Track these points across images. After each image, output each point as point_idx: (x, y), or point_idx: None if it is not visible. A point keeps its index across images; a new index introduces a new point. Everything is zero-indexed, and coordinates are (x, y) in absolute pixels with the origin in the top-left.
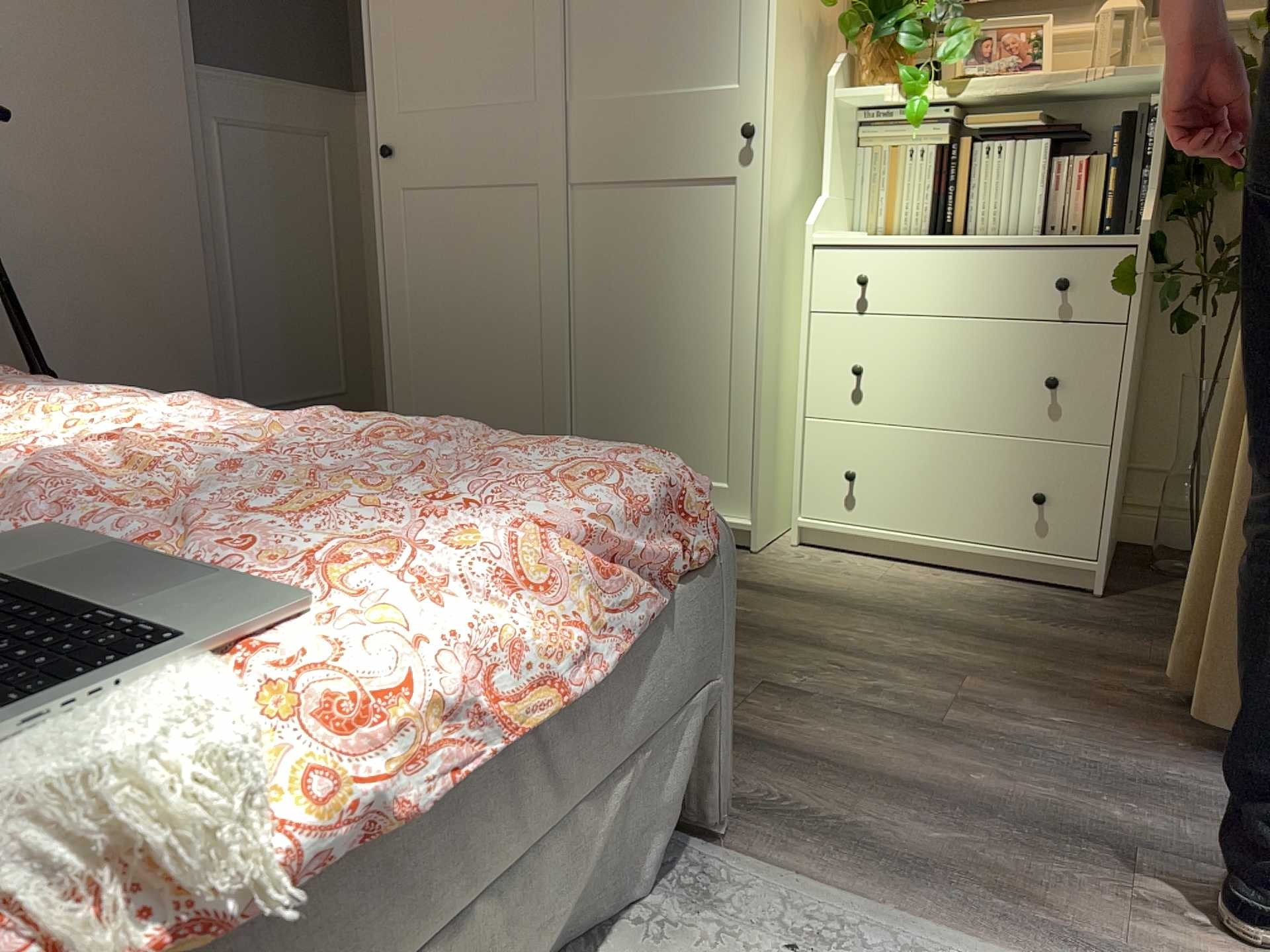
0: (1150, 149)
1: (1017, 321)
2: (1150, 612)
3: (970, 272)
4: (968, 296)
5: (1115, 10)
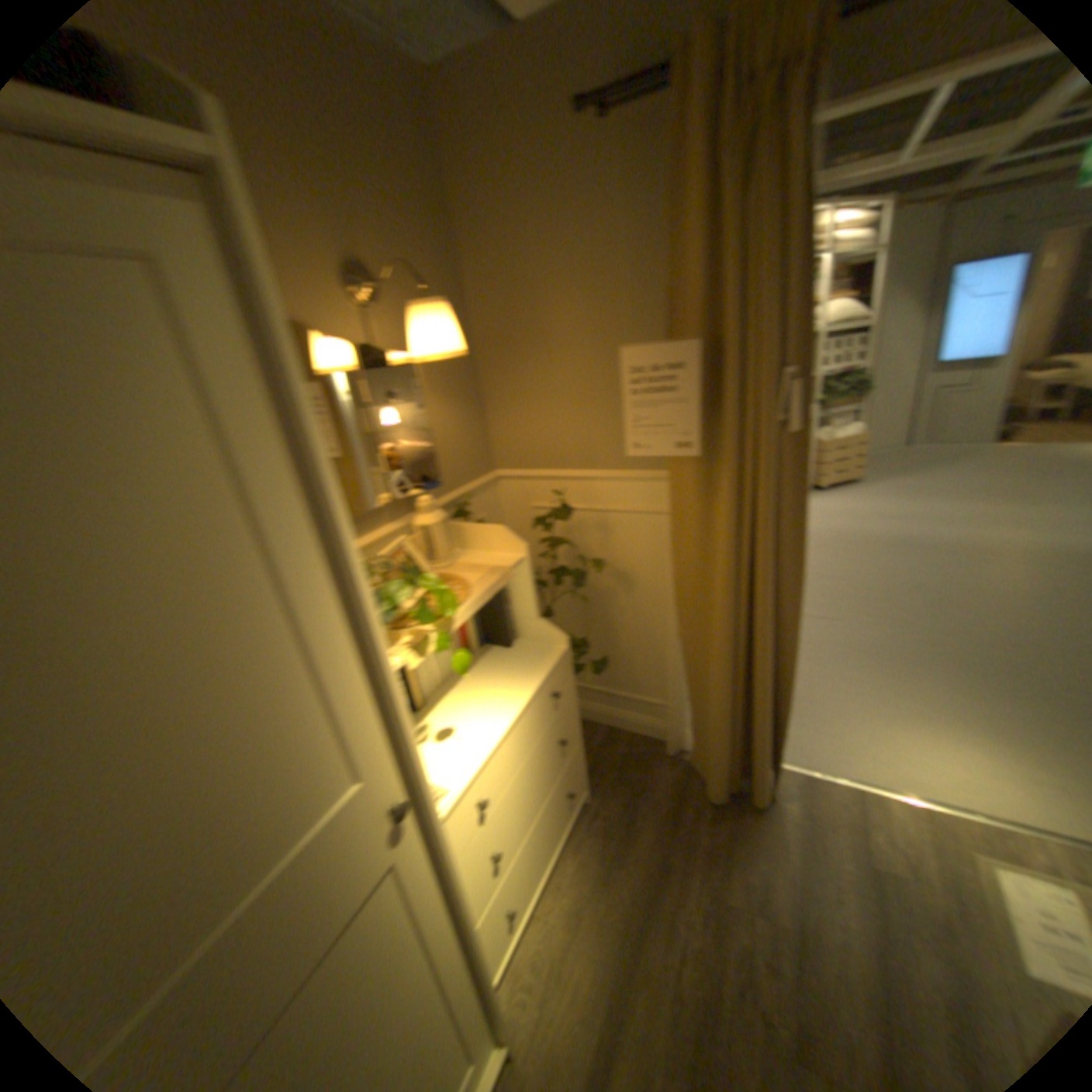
0: (509, 595)
1: (545, 731)
2: (603, 786)
3: (524, 730)
4: (526, 744)
5: (444, 521)
